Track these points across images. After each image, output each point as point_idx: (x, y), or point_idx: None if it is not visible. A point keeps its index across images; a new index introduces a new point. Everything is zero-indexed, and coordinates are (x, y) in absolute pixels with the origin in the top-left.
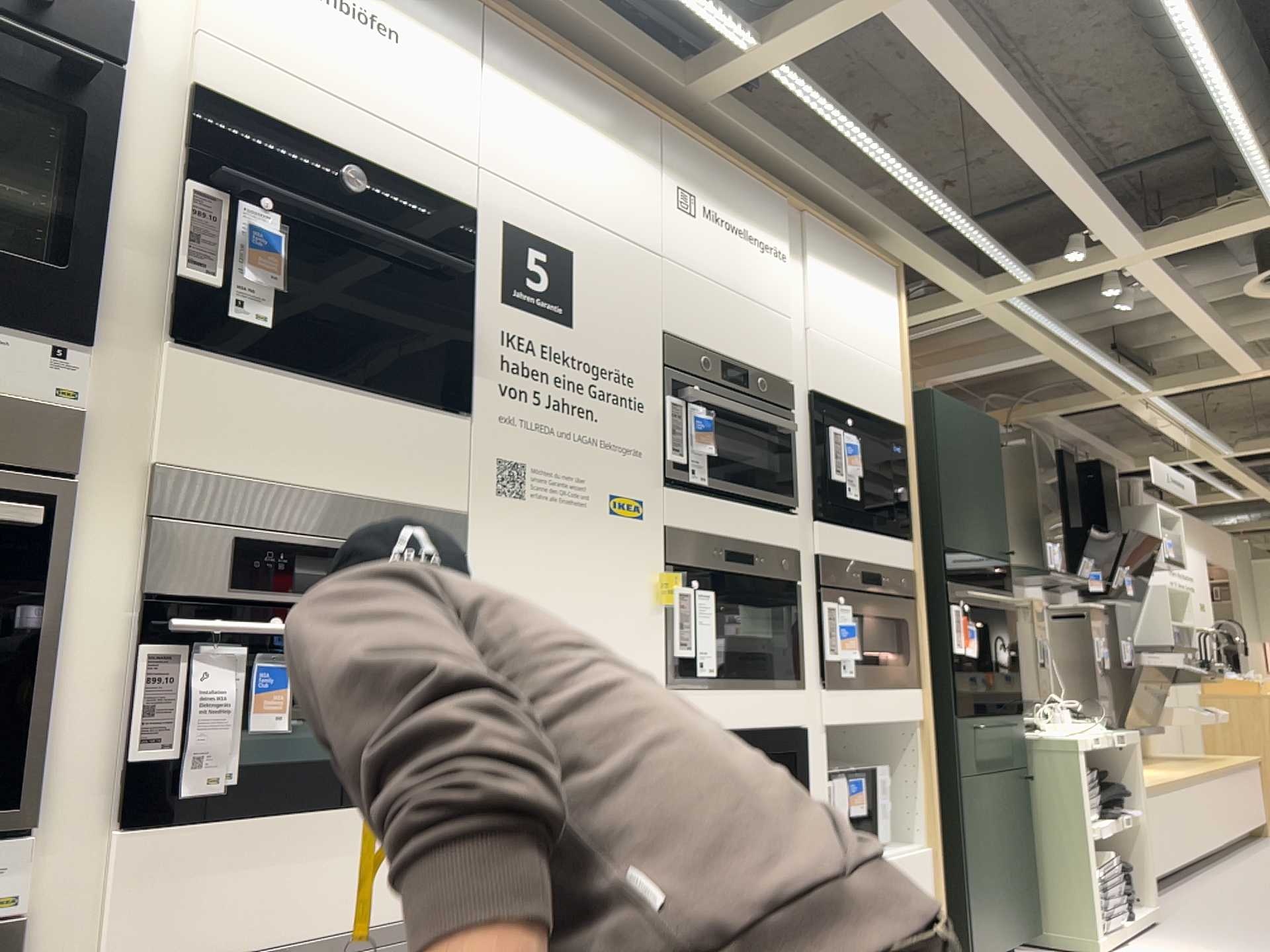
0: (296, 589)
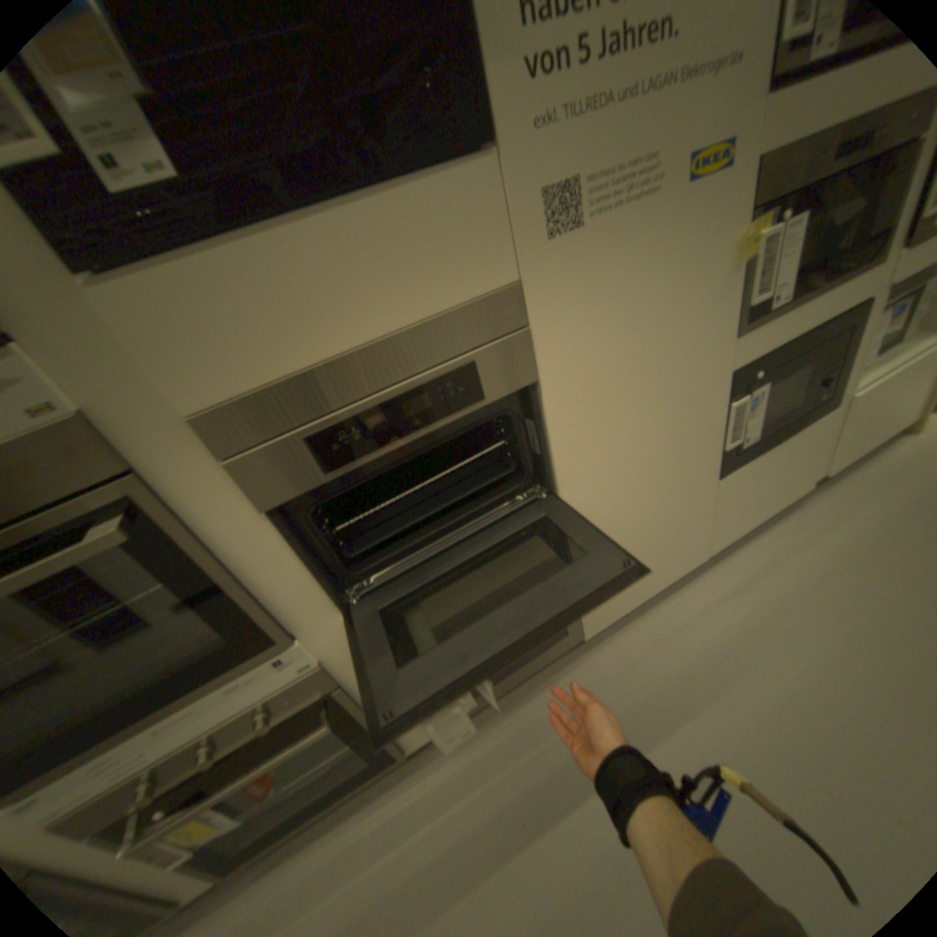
0: (380, 442)
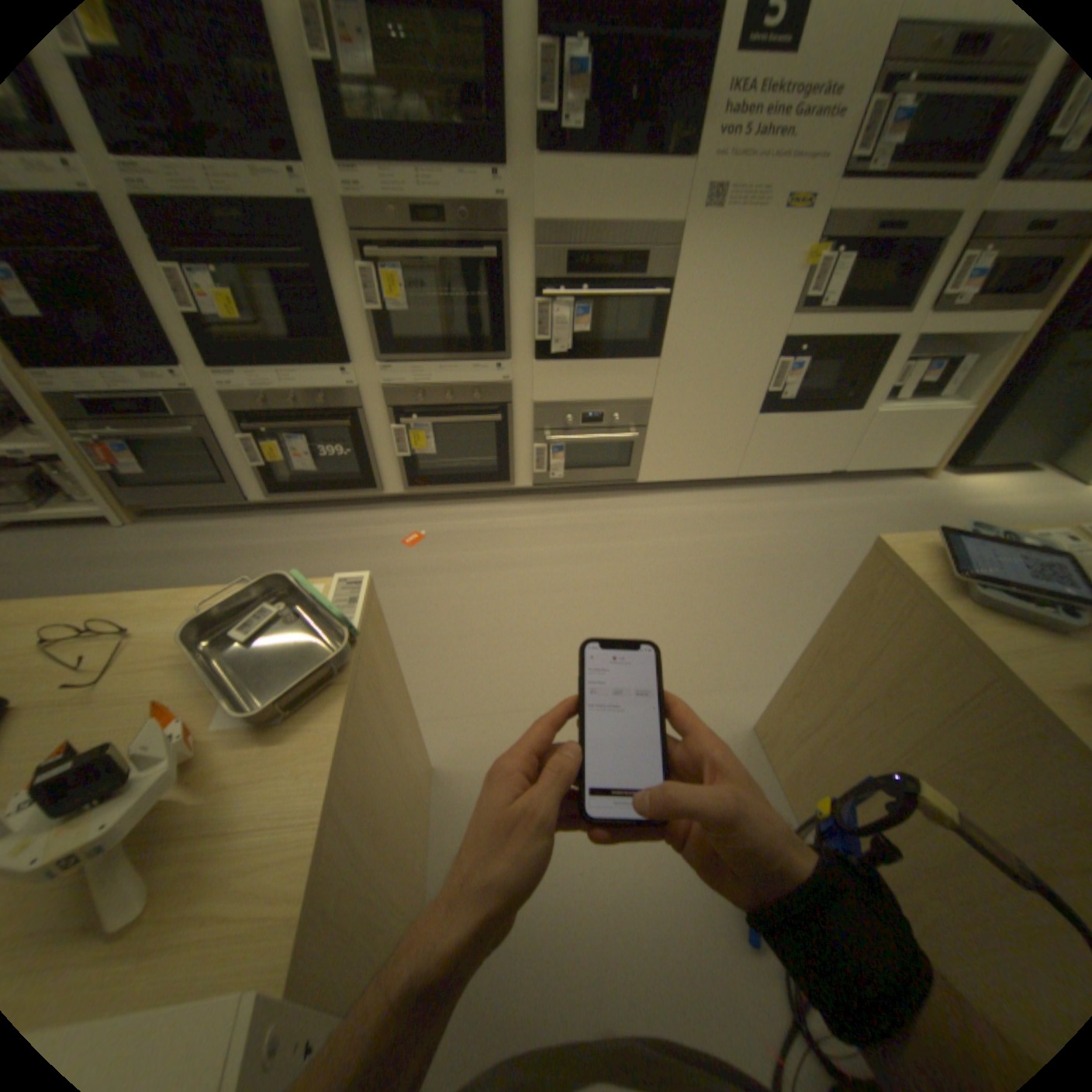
0: (593, 273)
